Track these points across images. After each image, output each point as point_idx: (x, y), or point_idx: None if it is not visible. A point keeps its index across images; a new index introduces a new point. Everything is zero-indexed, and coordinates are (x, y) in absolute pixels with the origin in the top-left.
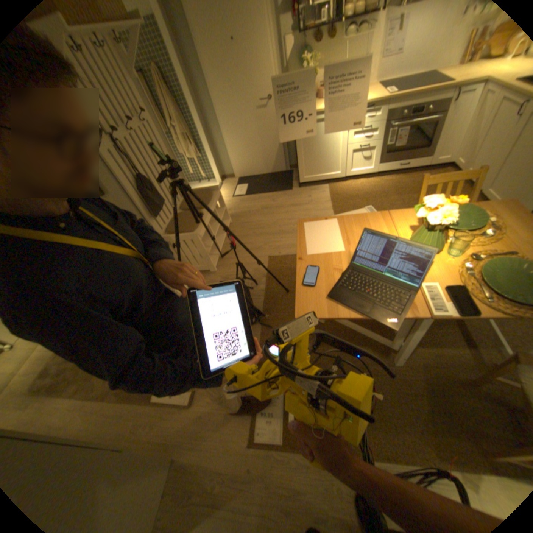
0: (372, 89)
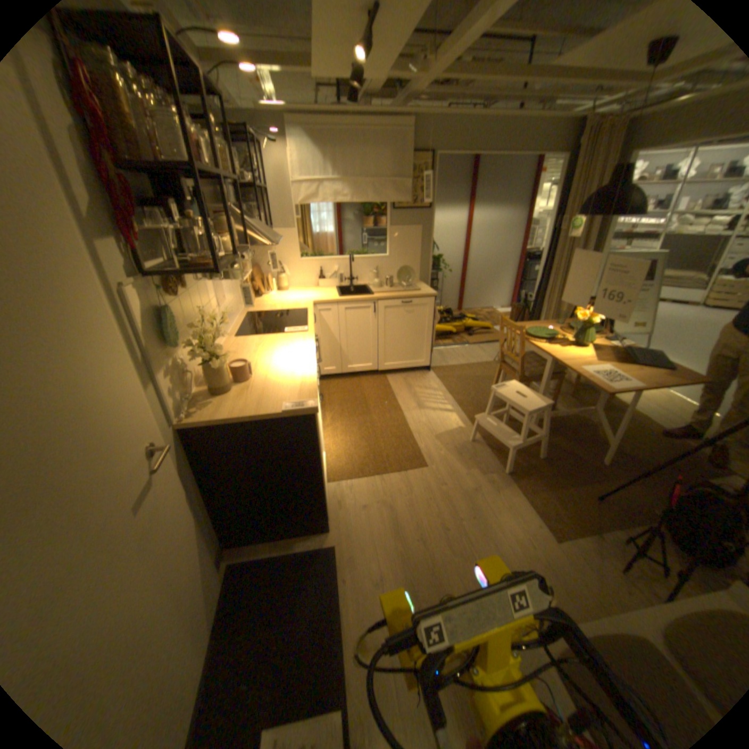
0: (262, 340)
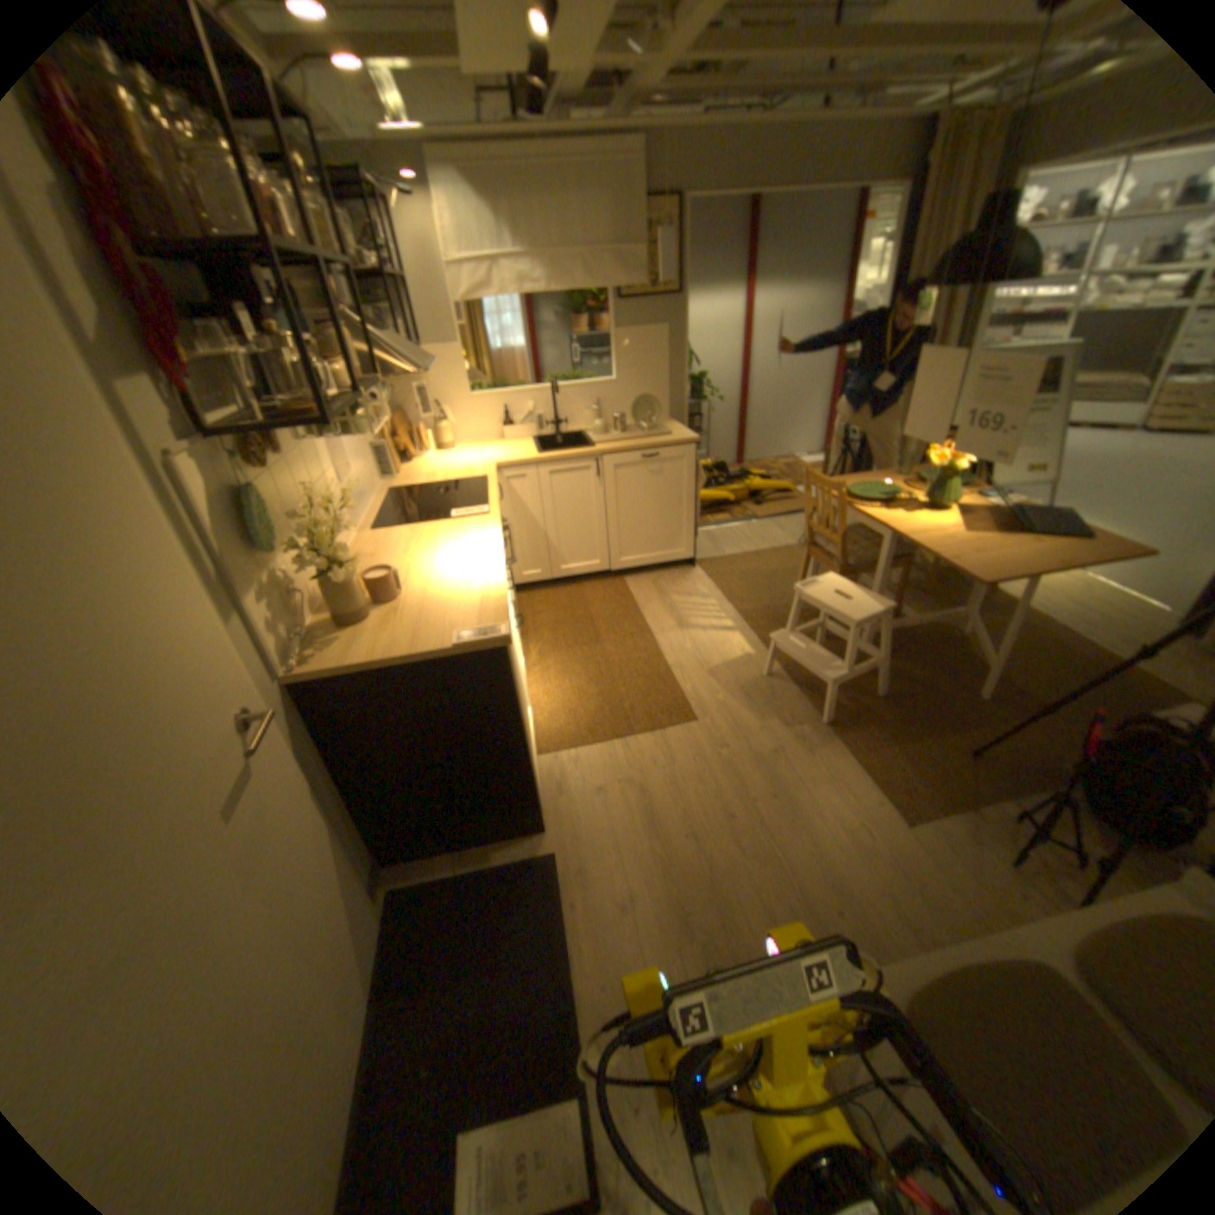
0: (414, 534)
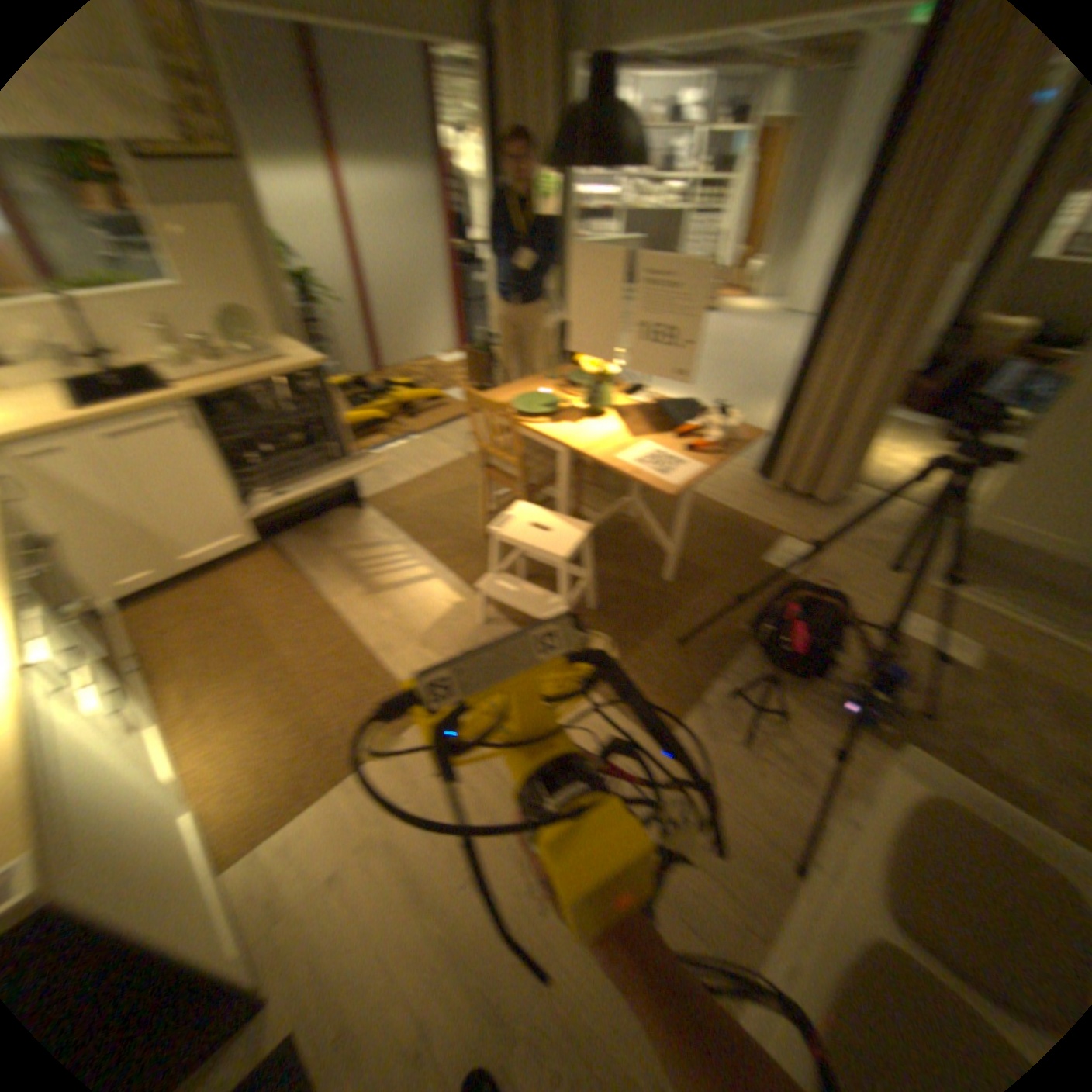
0: None
